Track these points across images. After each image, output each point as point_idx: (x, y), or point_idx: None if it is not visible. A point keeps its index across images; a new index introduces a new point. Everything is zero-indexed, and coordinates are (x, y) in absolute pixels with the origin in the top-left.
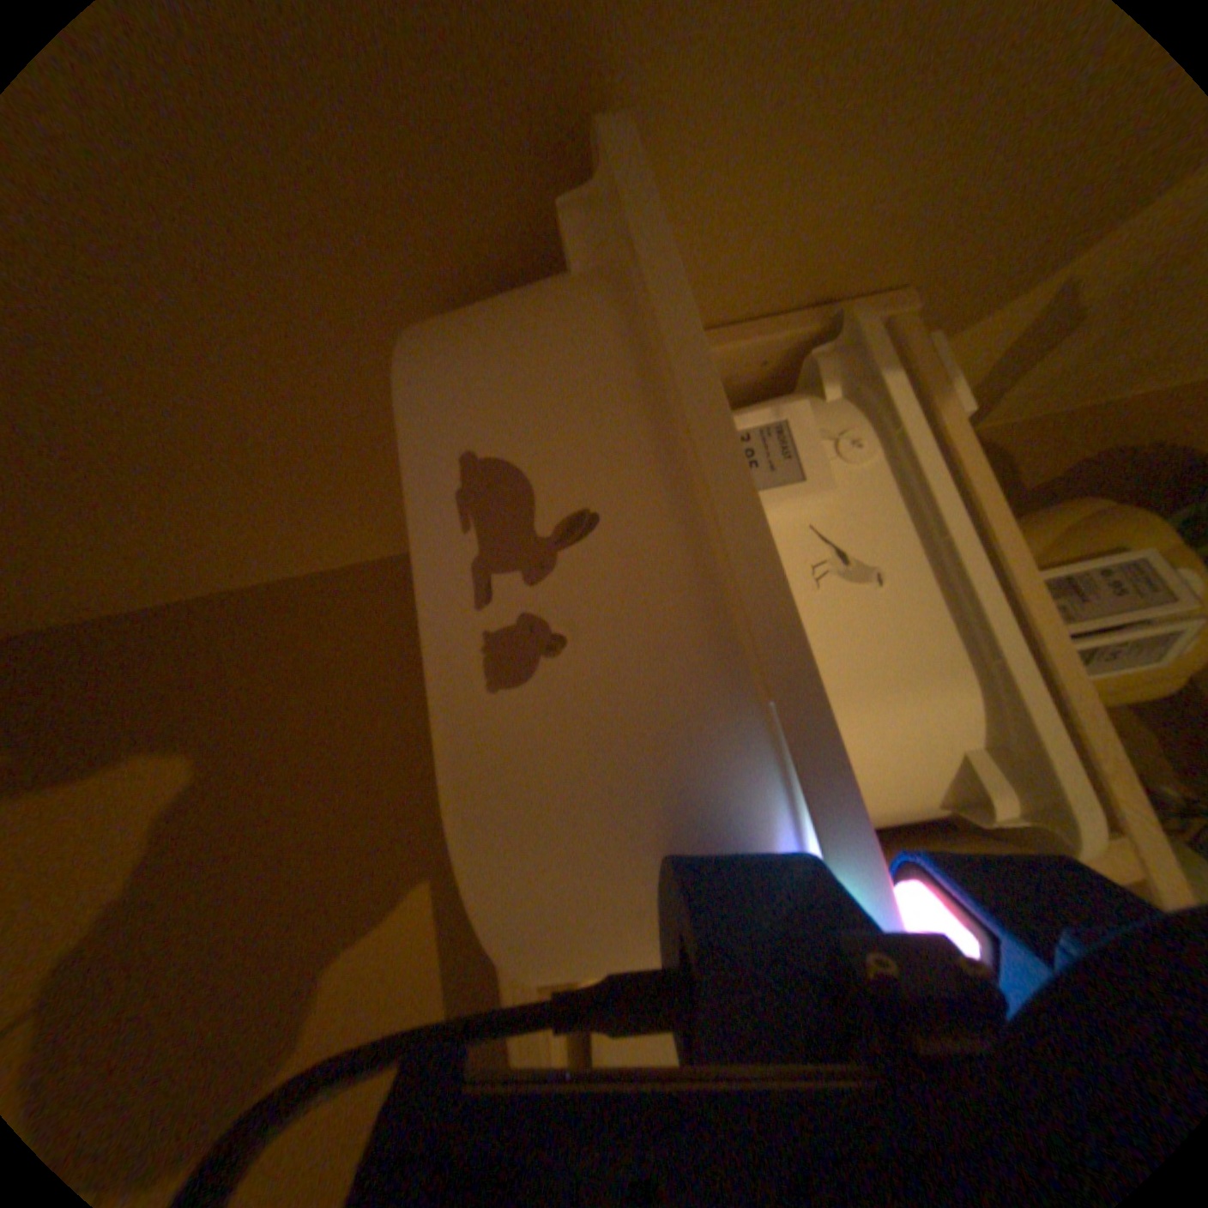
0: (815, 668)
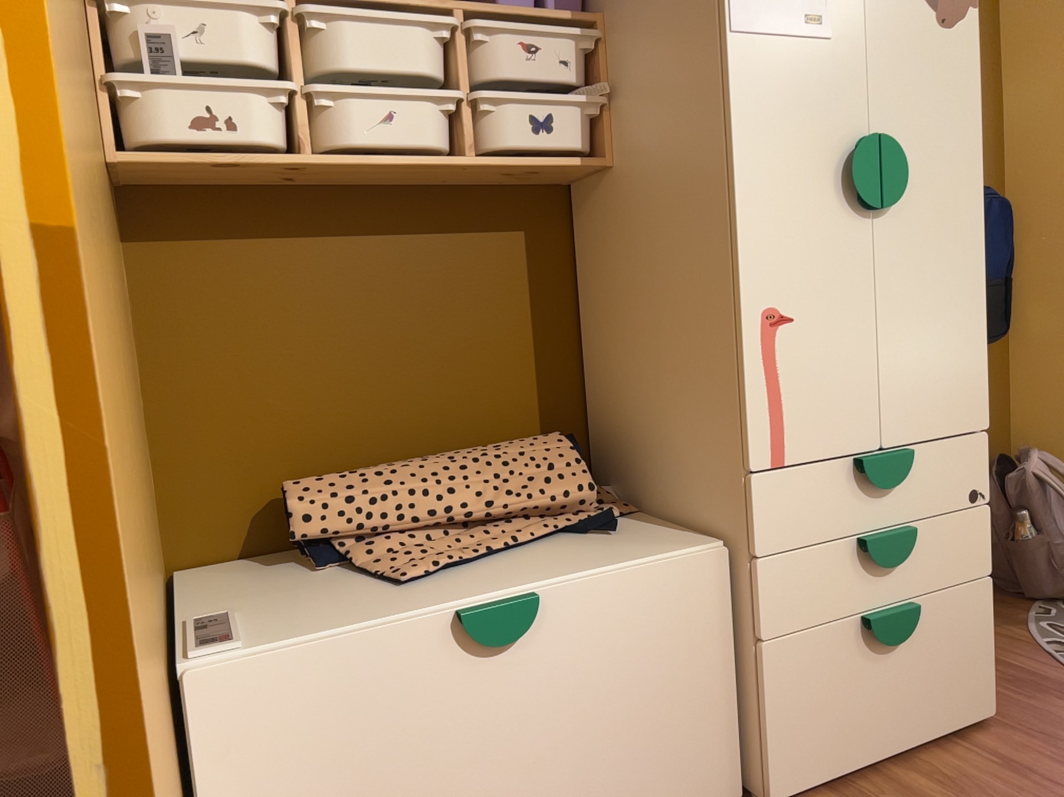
0: (226, 55)
